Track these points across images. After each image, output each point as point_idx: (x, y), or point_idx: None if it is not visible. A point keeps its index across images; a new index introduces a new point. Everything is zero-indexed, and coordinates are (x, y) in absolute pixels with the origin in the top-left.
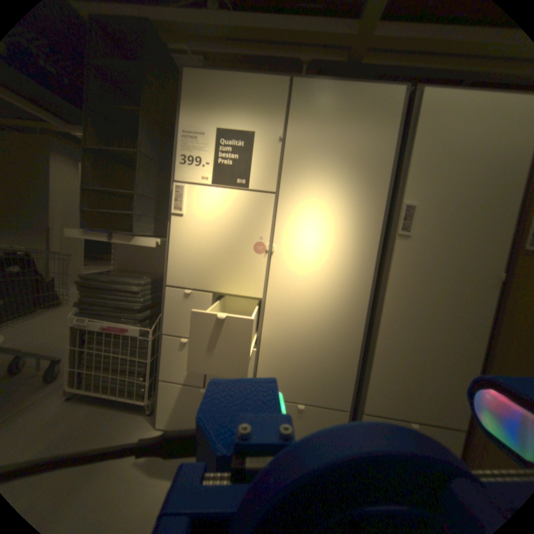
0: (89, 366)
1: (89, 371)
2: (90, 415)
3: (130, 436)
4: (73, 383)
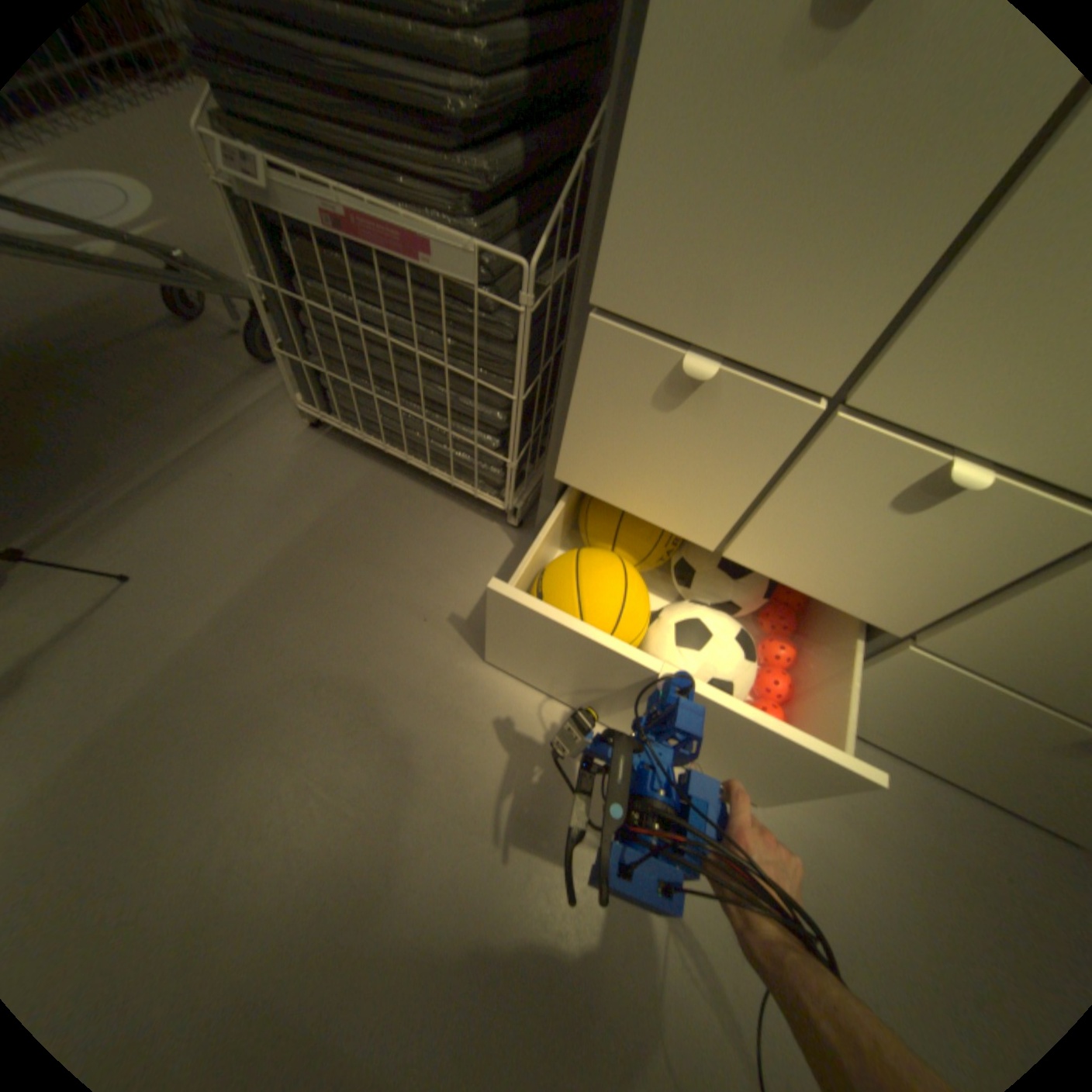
0: (335, 354)
1: (340, 370)
2: (373, 484)
3: (474, 576)
4: (312, 390)
